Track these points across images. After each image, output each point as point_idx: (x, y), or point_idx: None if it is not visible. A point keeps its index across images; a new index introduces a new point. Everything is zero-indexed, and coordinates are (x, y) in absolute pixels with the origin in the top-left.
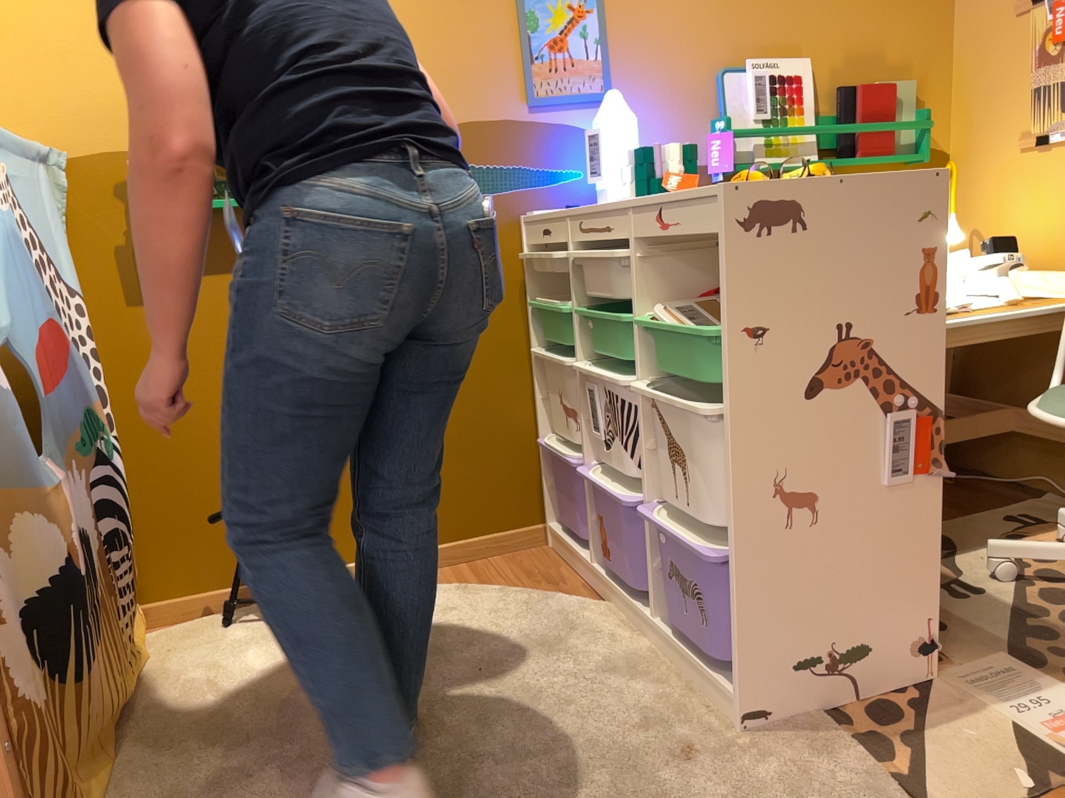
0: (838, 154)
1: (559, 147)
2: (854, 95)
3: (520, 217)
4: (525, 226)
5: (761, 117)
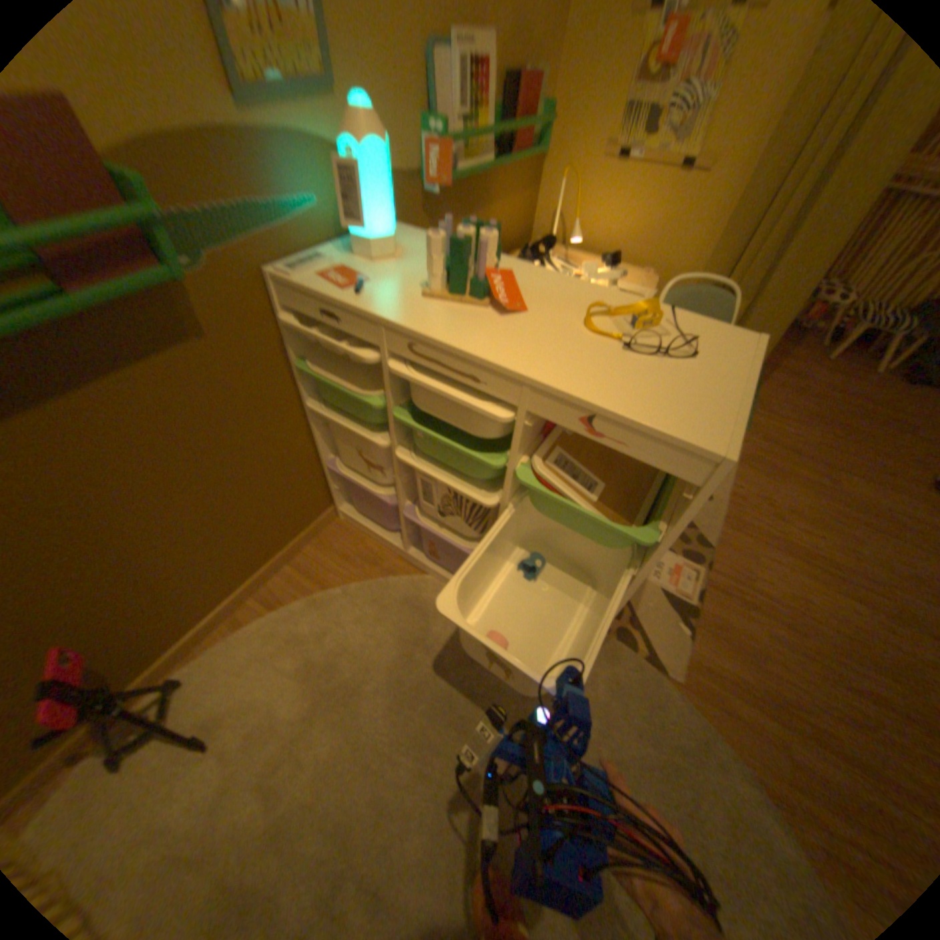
0: (498, 143)
1: (285, 160)
2: (519, 81)
3: (263, 269)
4: (275, 284)
5: (464, 109)
